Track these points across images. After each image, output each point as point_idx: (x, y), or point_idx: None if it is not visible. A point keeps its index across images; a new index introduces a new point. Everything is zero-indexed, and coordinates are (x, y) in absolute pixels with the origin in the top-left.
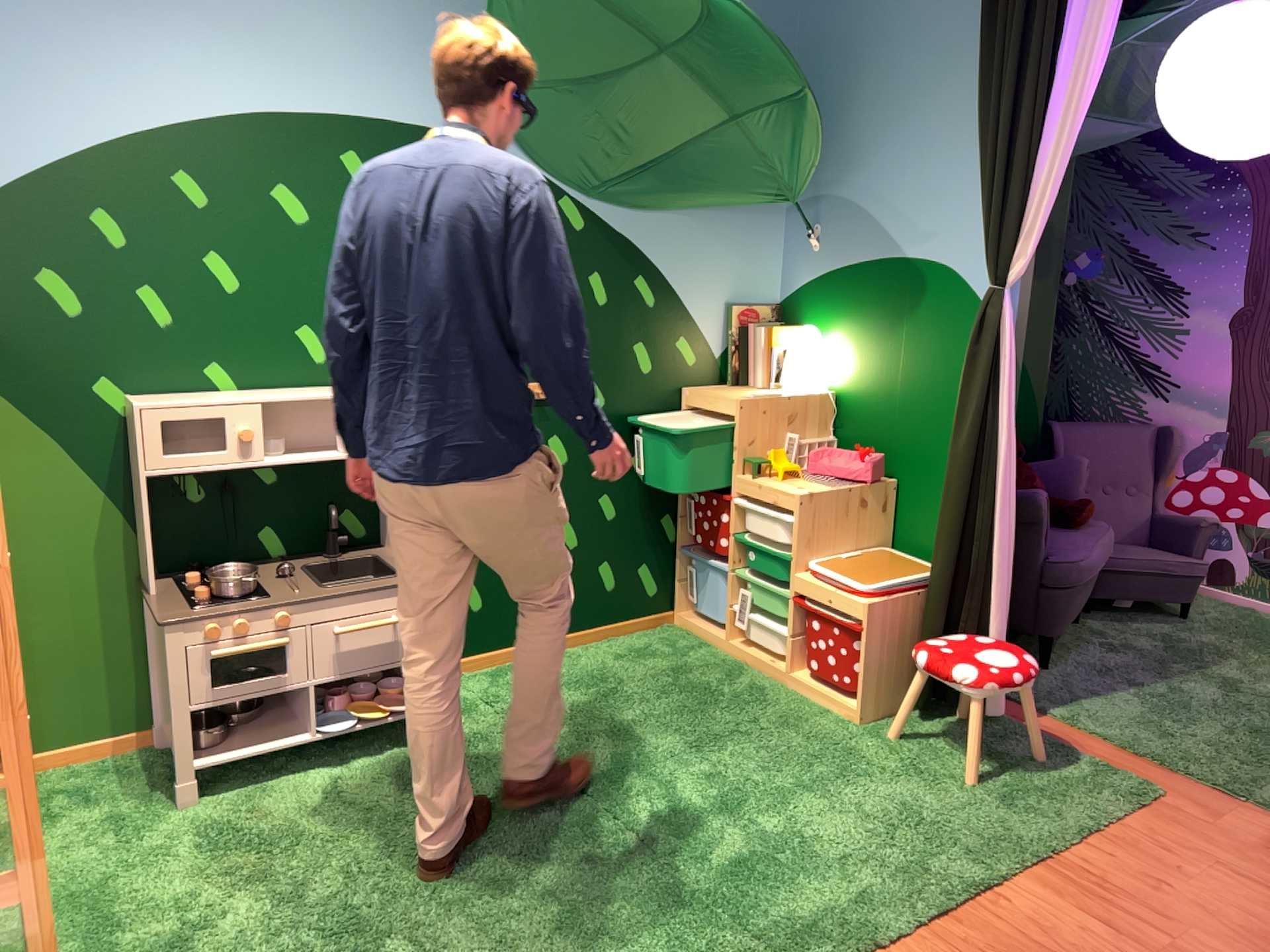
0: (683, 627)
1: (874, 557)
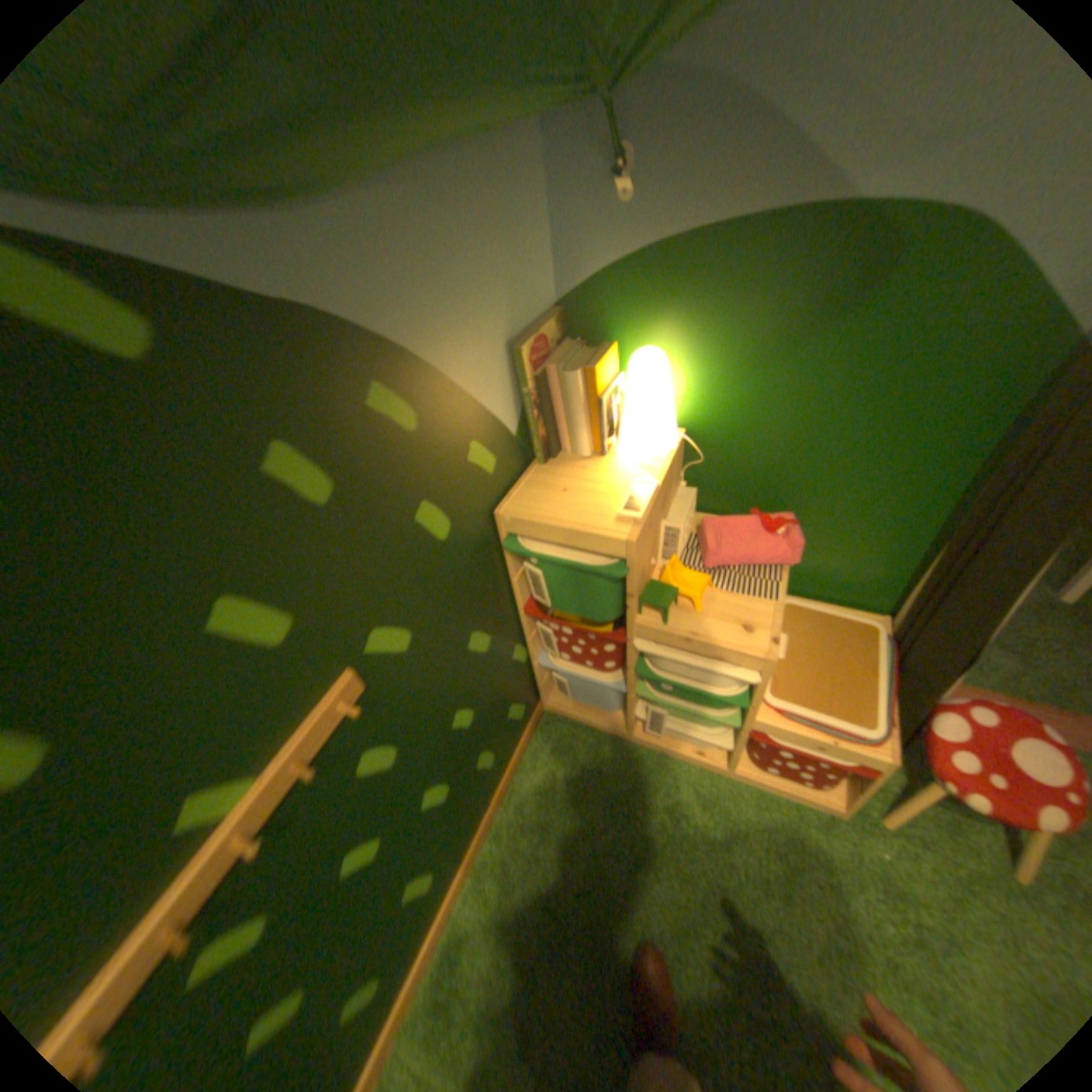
0: (557, 714)
1: (798, 634)
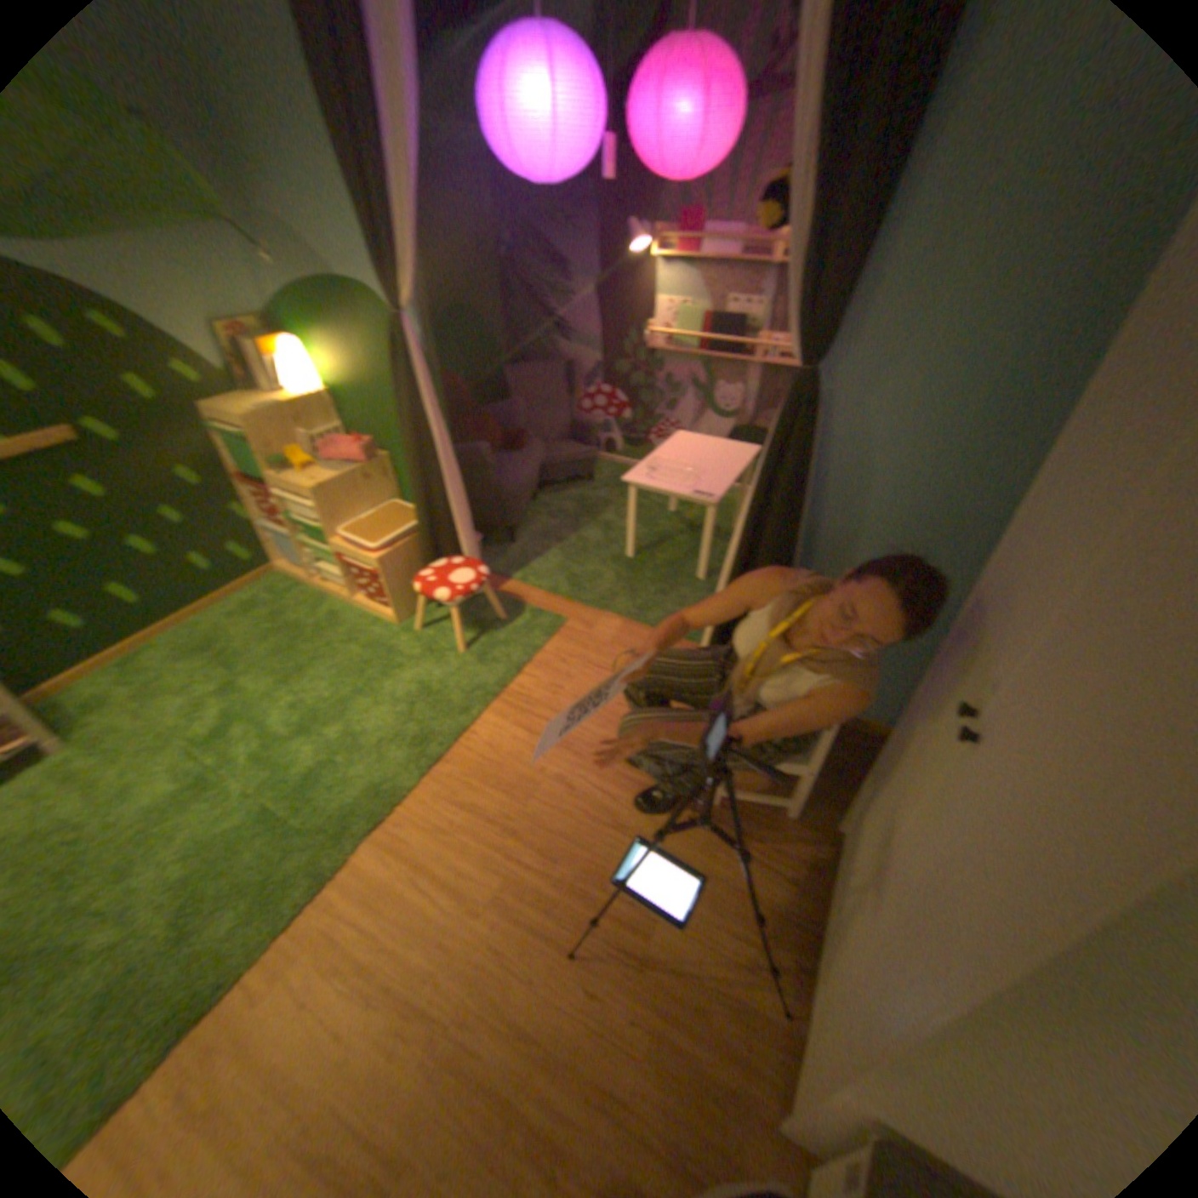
0: (278, 574)
1: (382, 514)
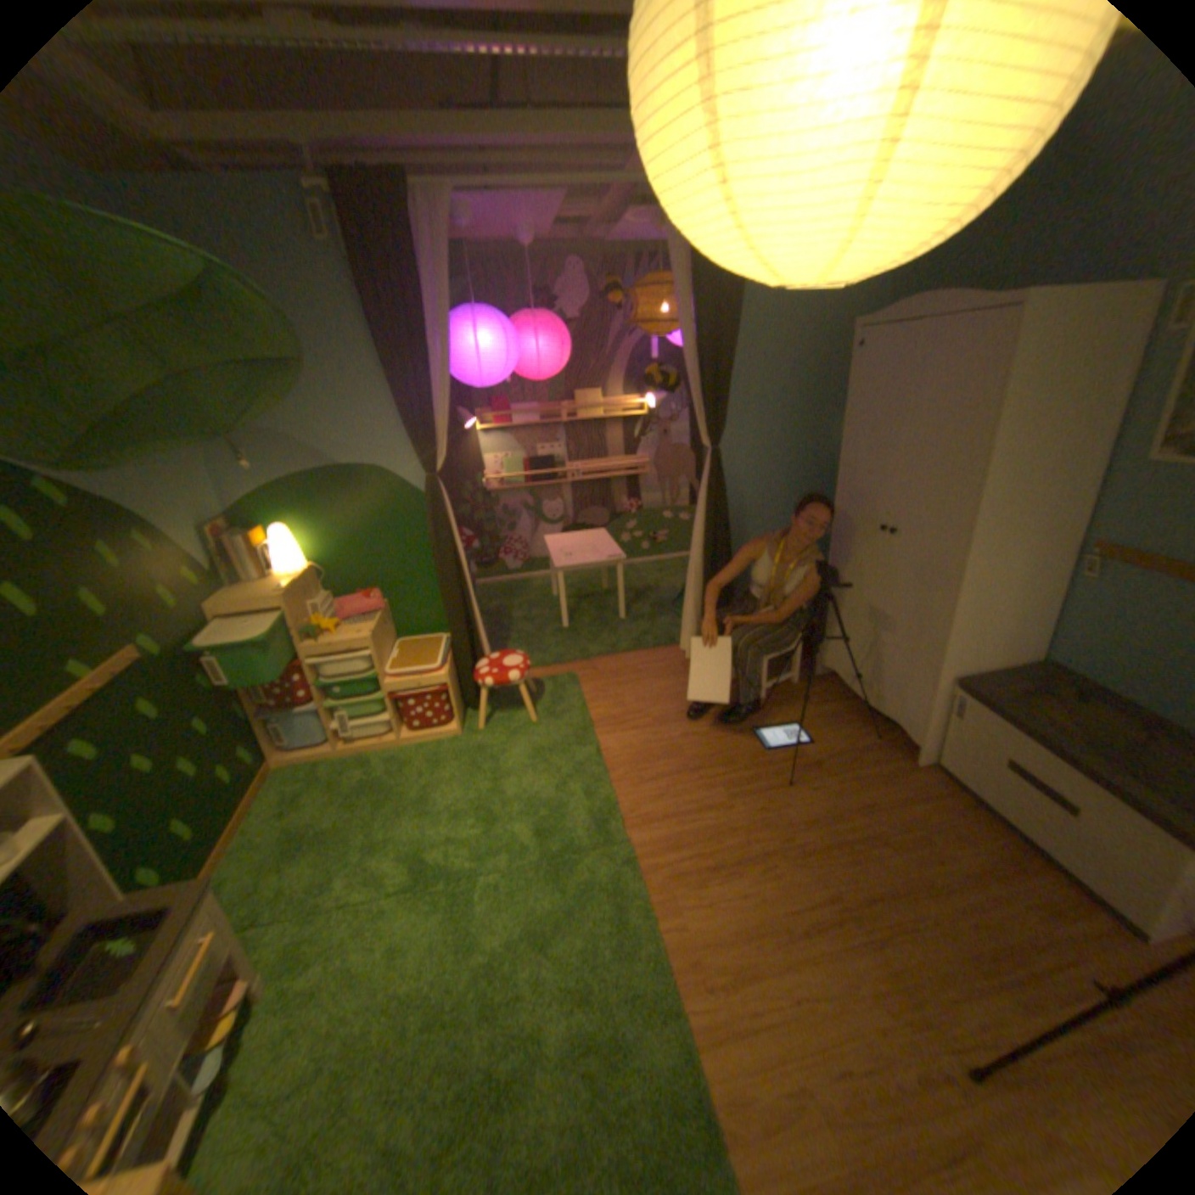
0: (279, 768)
1: (404, 649)
